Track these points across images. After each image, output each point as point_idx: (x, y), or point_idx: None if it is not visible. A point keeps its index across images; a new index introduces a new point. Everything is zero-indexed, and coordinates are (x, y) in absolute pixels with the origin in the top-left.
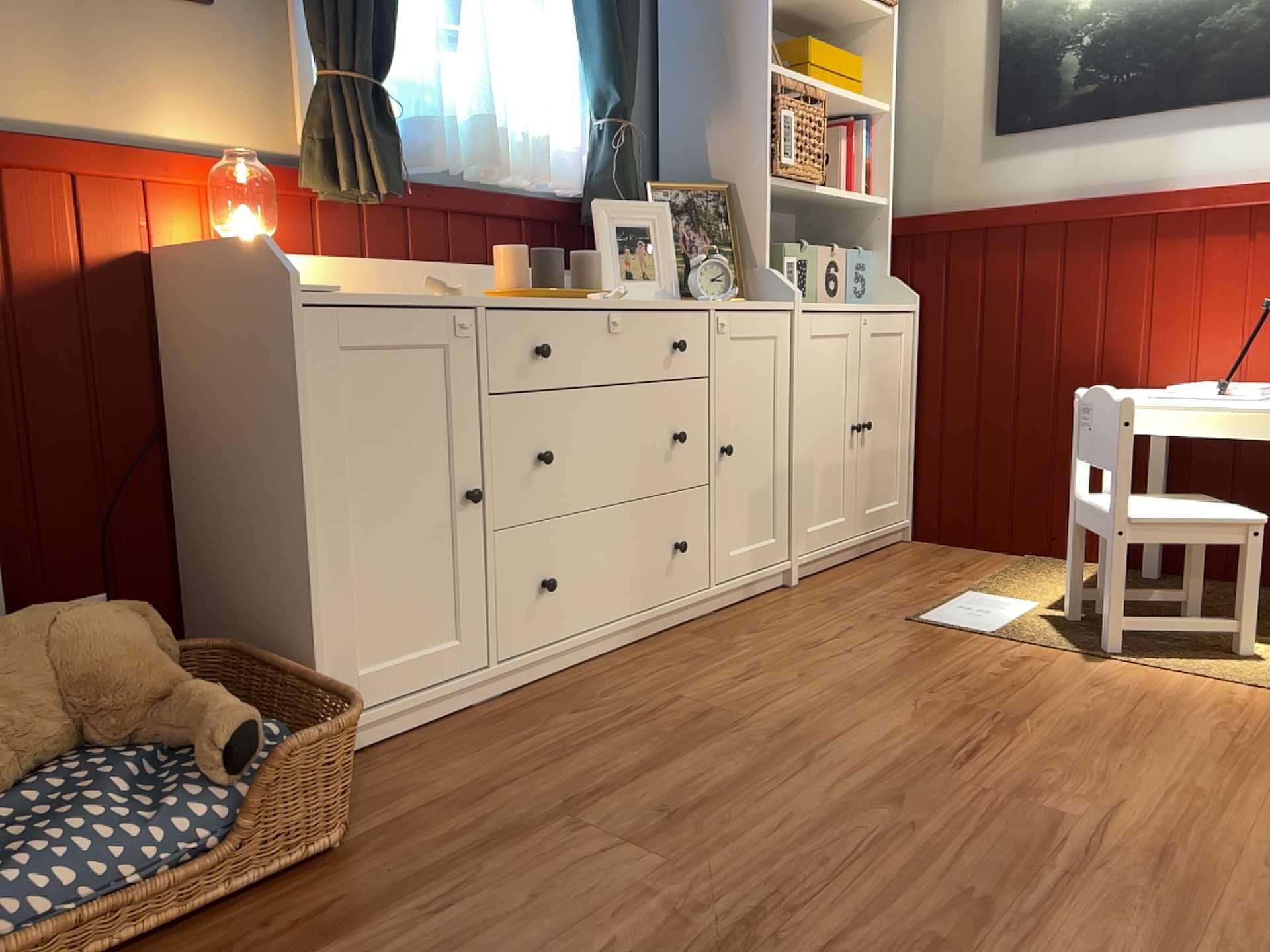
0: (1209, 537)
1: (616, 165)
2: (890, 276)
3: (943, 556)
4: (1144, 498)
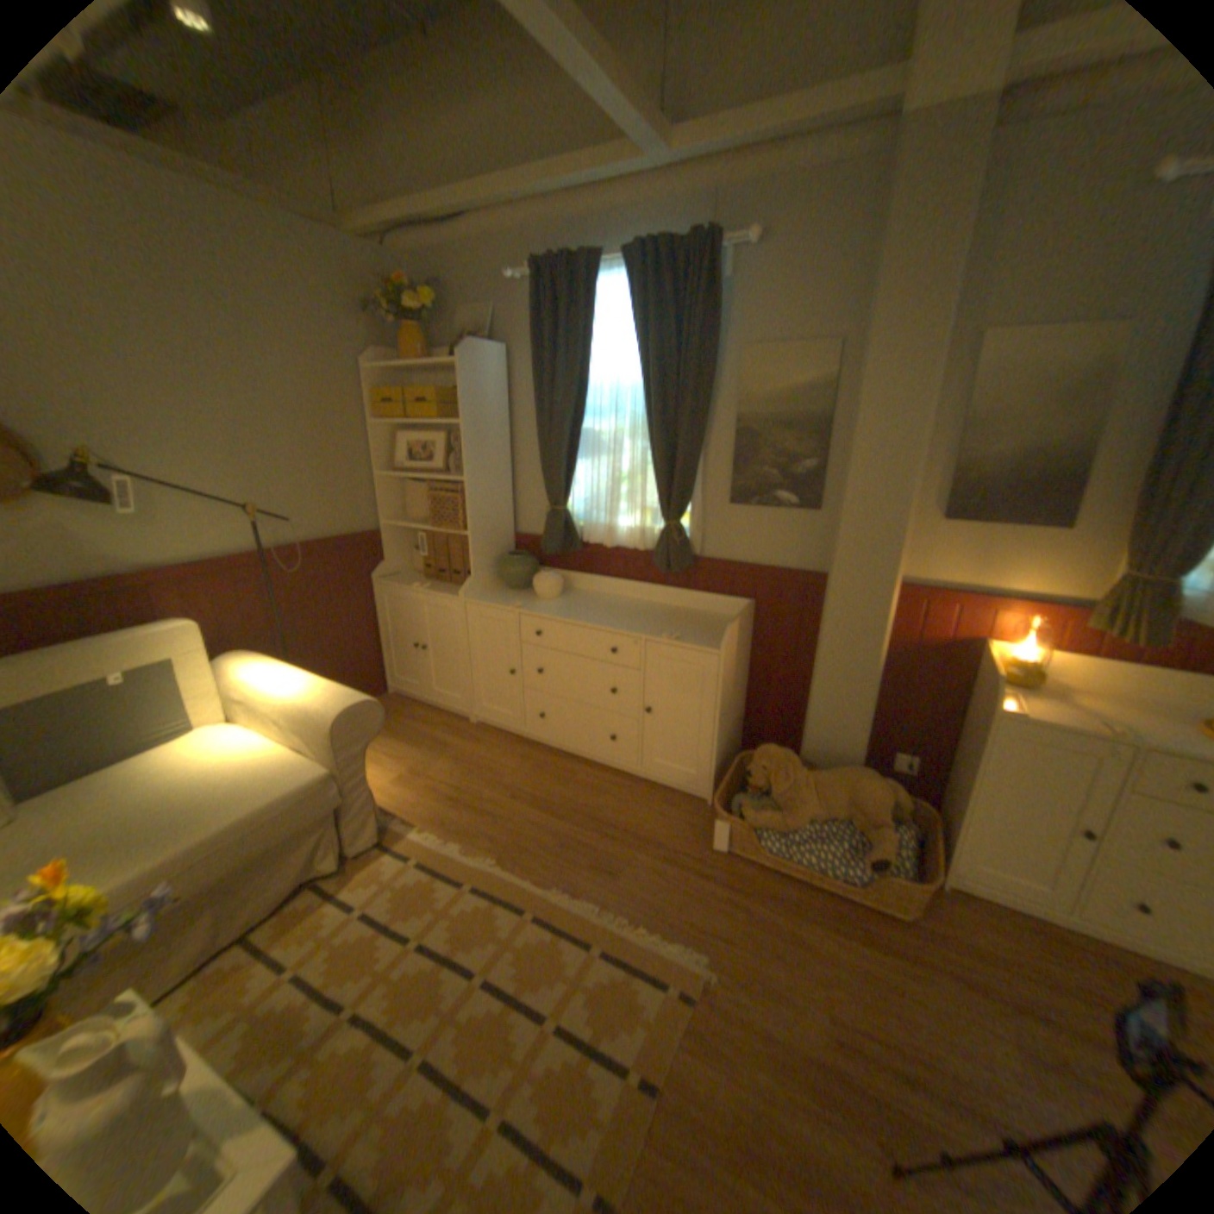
0: None
1: None
2: None
3: None
4: None
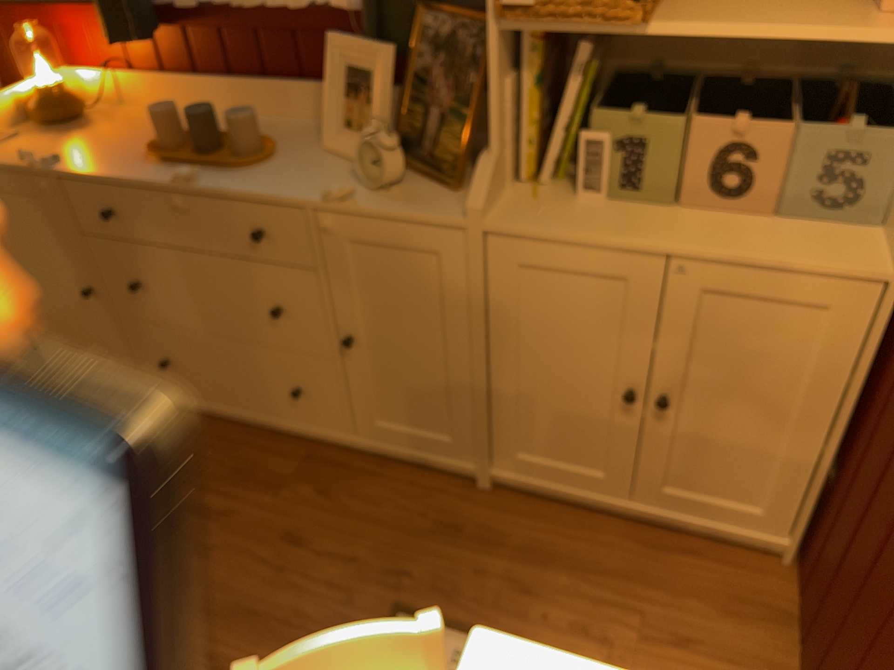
0: None
1: None
2: None
3: (719, 611)
4: None
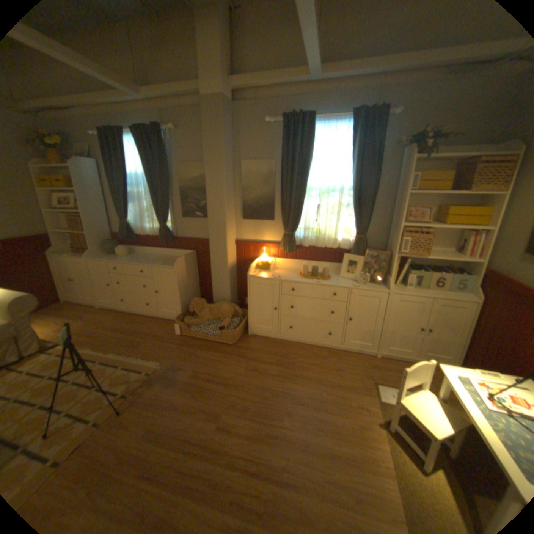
0: (422, 429)
1: (354, 246)
2: (479, 287)
3: None
4: (440, 407)
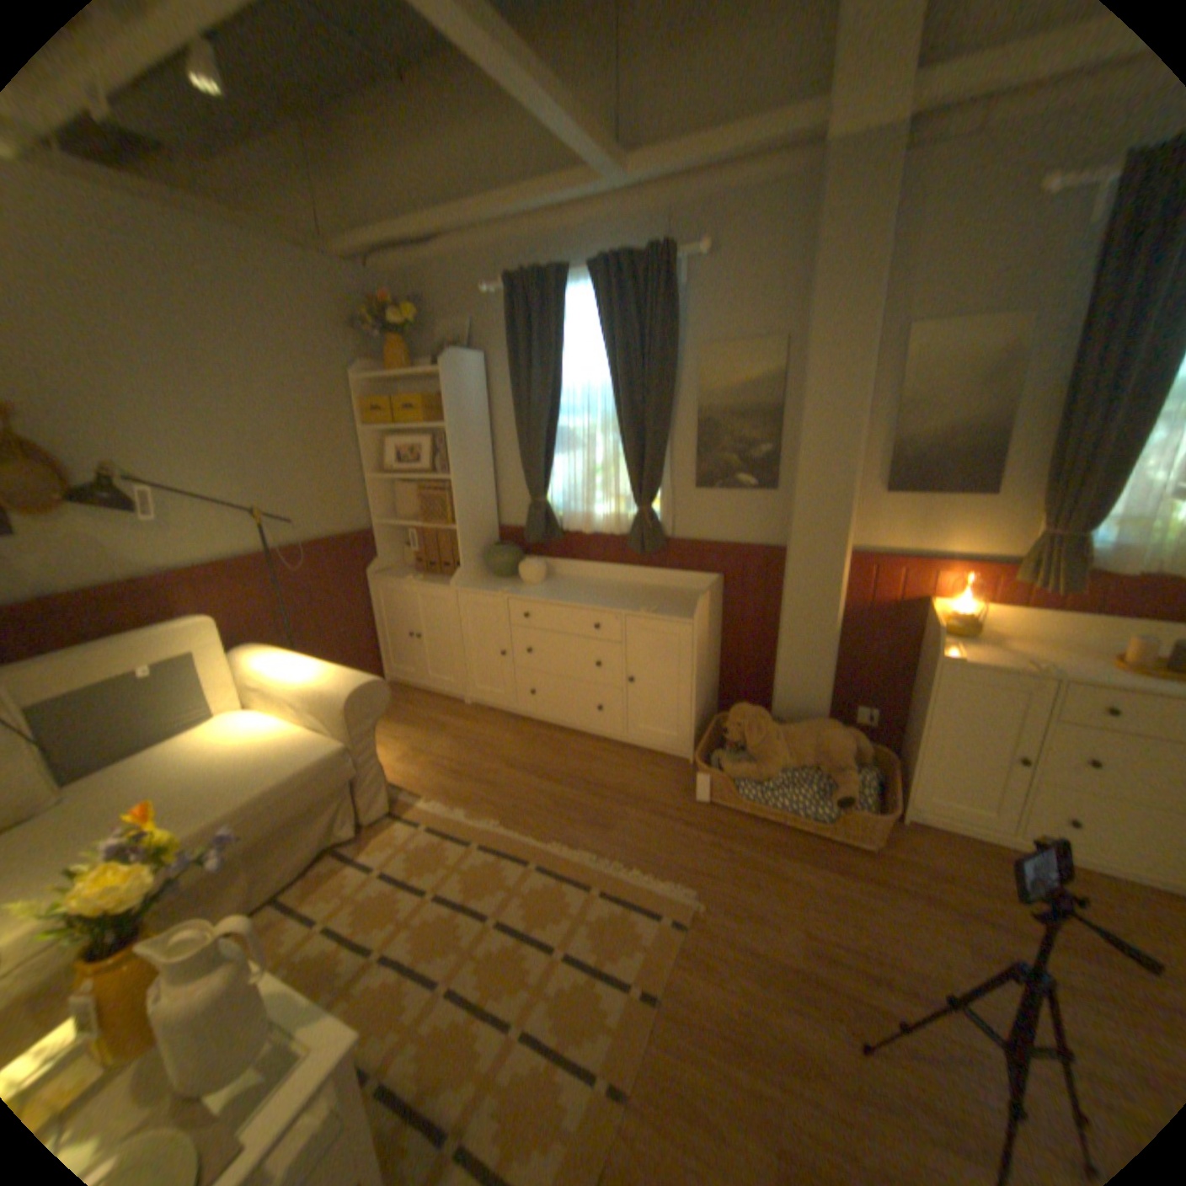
0: None
1: None
2: None
3: None
4: None
